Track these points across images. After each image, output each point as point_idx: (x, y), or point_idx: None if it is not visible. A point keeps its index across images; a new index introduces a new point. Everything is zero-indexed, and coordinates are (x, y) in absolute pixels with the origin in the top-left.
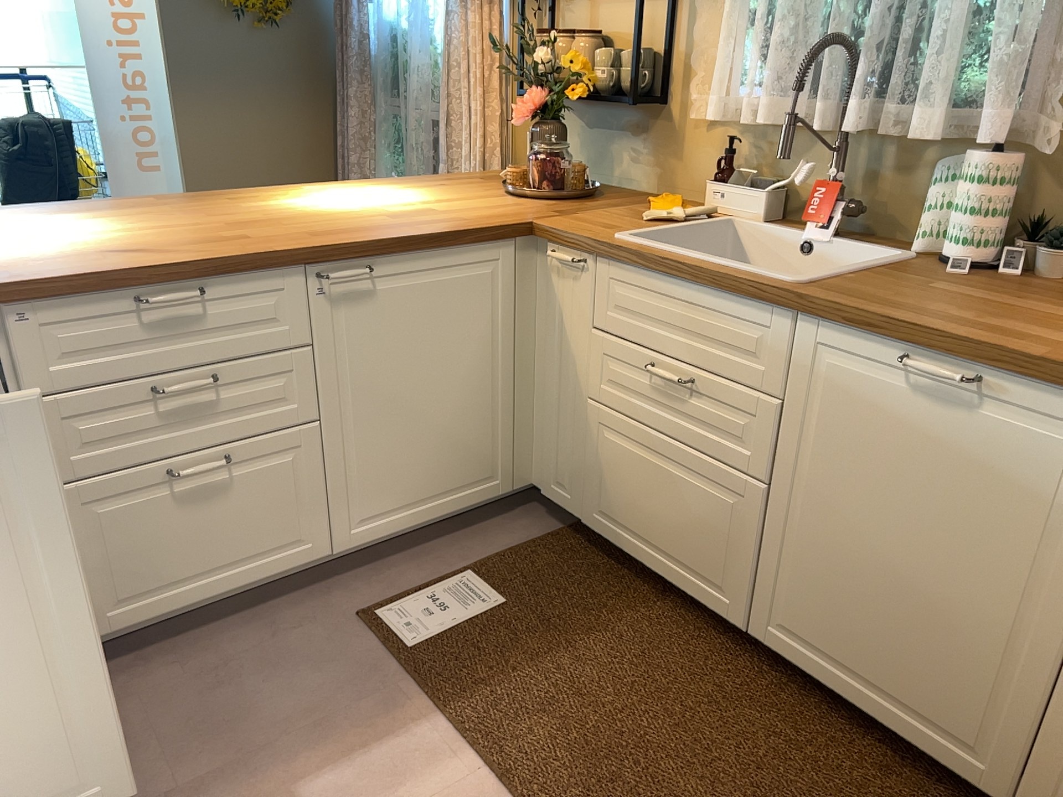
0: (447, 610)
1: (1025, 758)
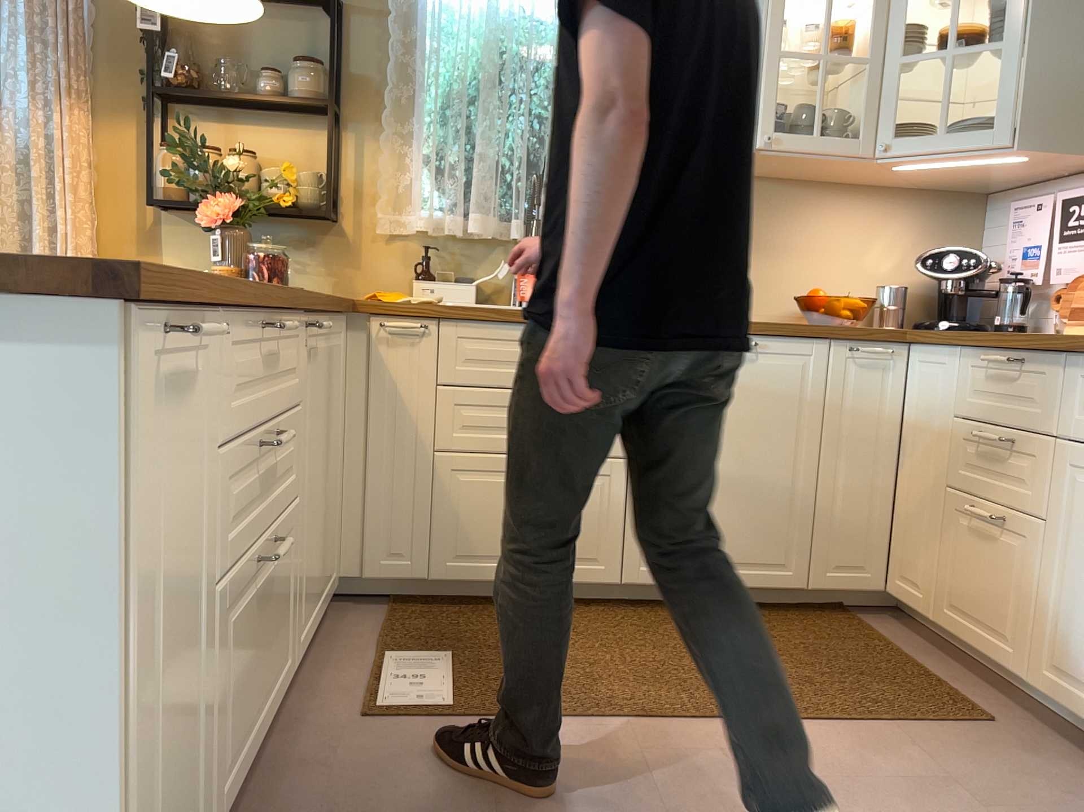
0: (424, 679)
1: (811, 550)
